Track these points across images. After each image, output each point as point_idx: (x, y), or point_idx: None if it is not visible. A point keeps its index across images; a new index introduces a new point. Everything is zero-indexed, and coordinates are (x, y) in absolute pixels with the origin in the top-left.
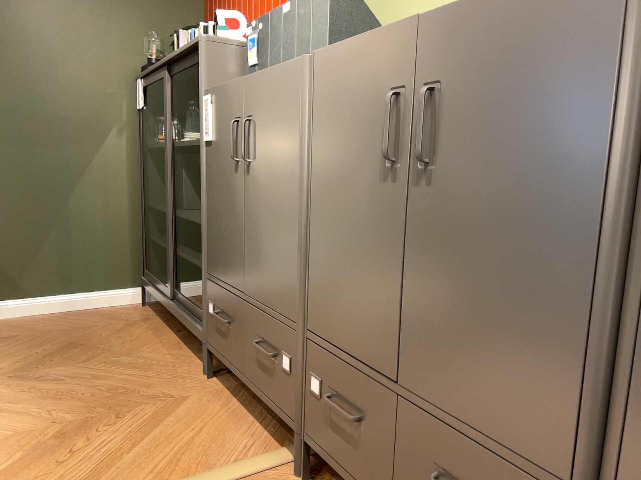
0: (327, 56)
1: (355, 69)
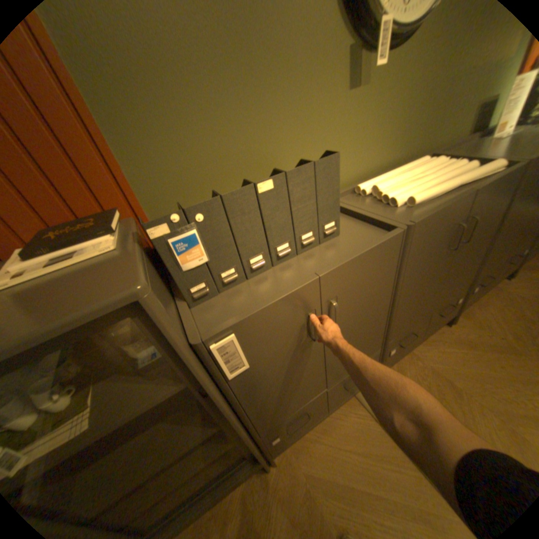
0: (425, 221)
1: (442, 222)
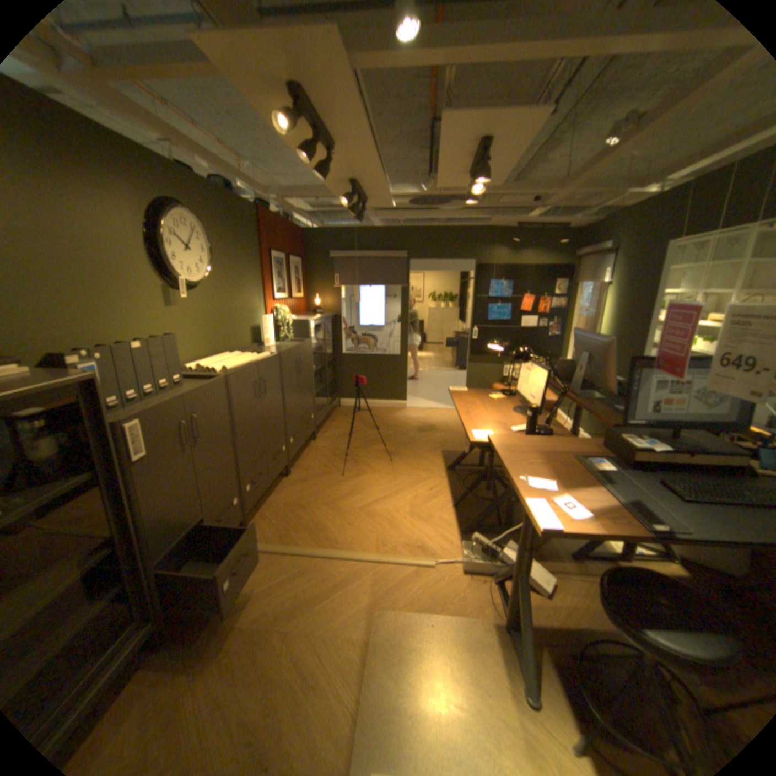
0: (235, 374)
1: (245, 377)
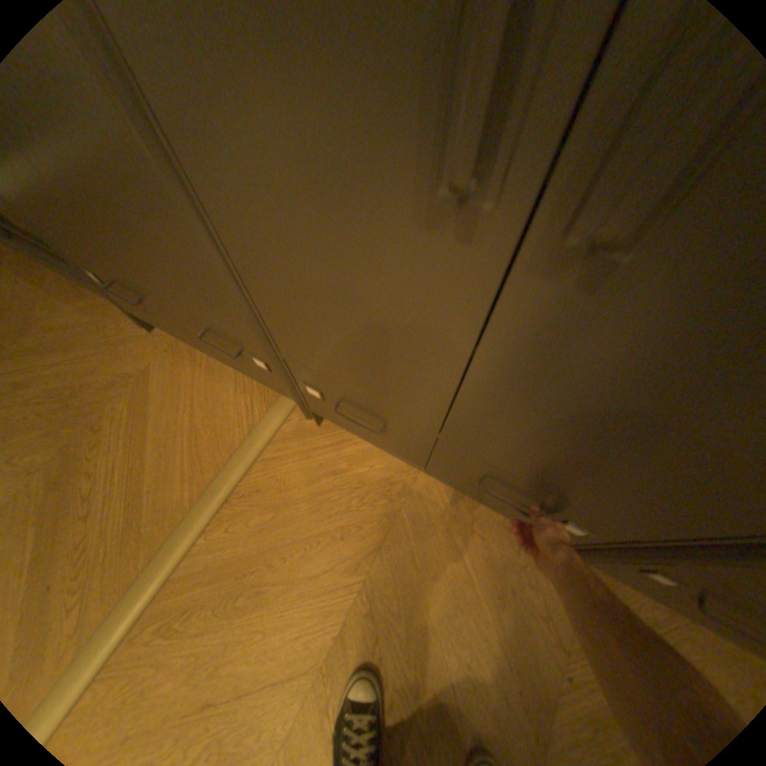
0: None
1: None
